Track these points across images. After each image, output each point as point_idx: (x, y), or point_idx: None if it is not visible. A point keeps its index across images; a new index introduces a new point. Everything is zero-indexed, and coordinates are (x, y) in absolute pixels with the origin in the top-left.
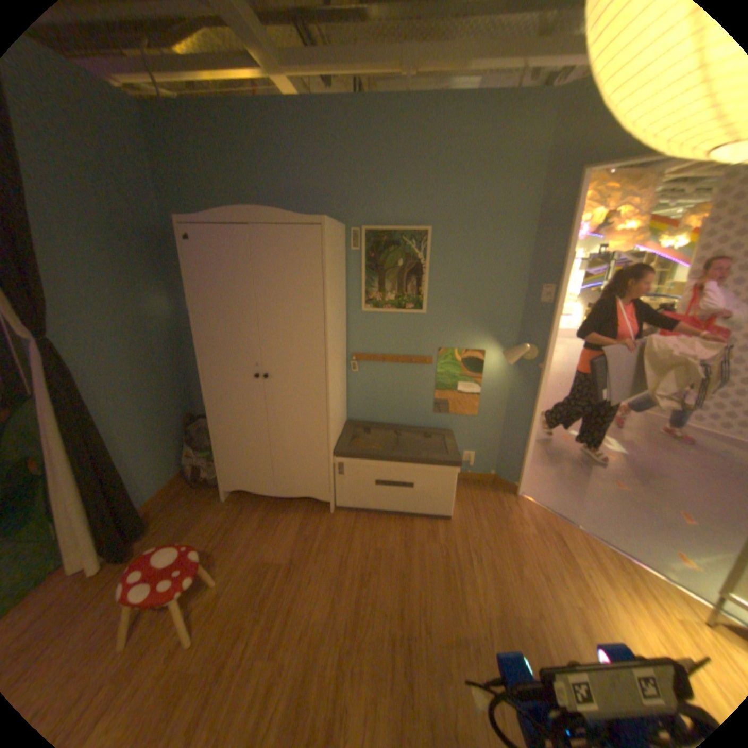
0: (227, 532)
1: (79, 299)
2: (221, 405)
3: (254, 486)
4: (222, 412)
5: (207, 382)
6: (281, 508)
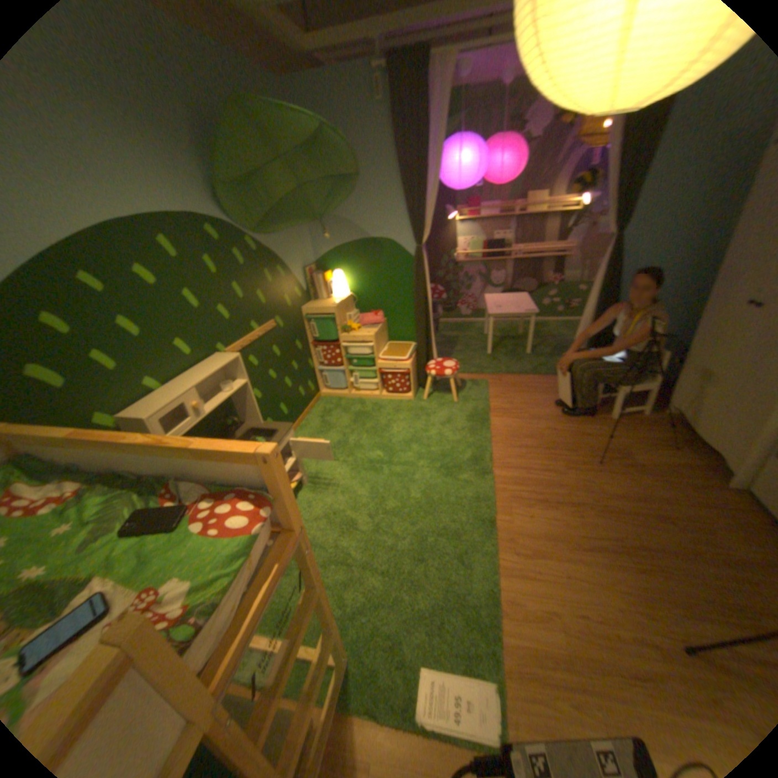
0: (639, 425)
1: (666, 210)
2: (709, 325)
3: (689, 415)
4: (706, 333)
5: (711, 299)
6: (694, 450)
